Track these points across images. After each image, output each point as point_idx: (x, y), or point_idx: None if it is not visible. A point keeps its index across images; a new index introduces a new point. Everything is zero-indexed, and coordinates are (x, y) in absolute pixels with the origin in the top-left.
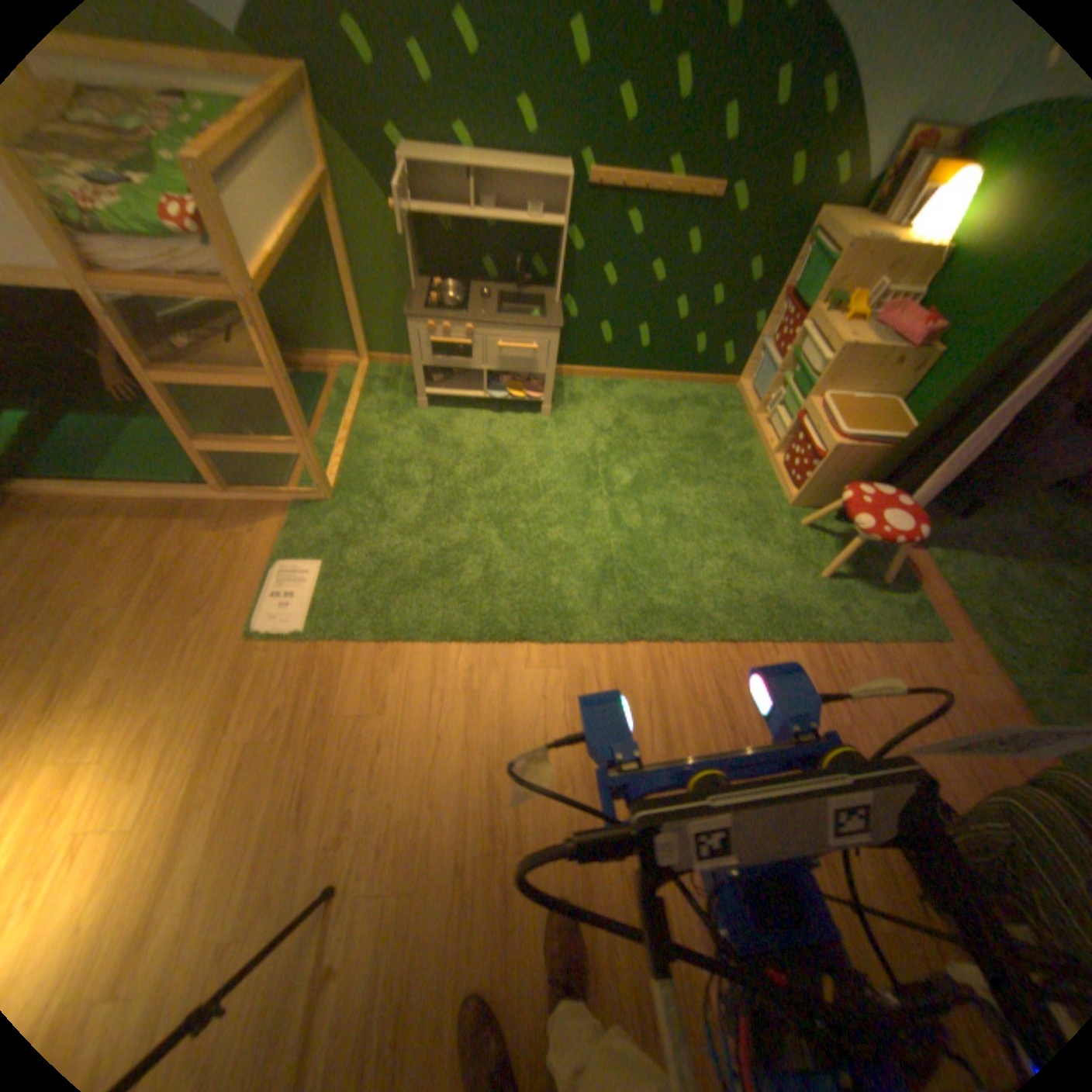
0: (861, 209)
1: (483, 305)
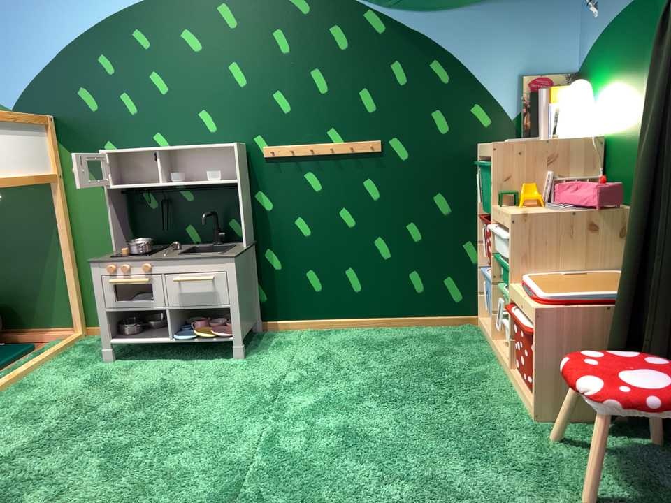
0: (517, 138)
1: (171, 252)
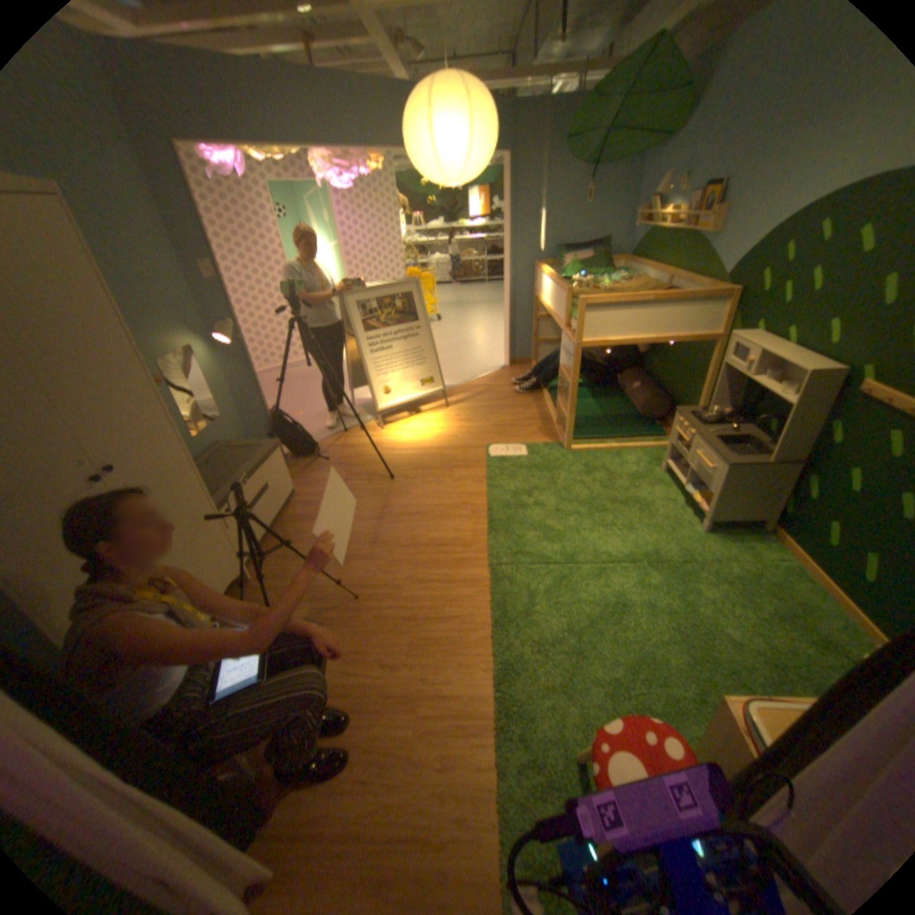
0: None
1: (722, 432)
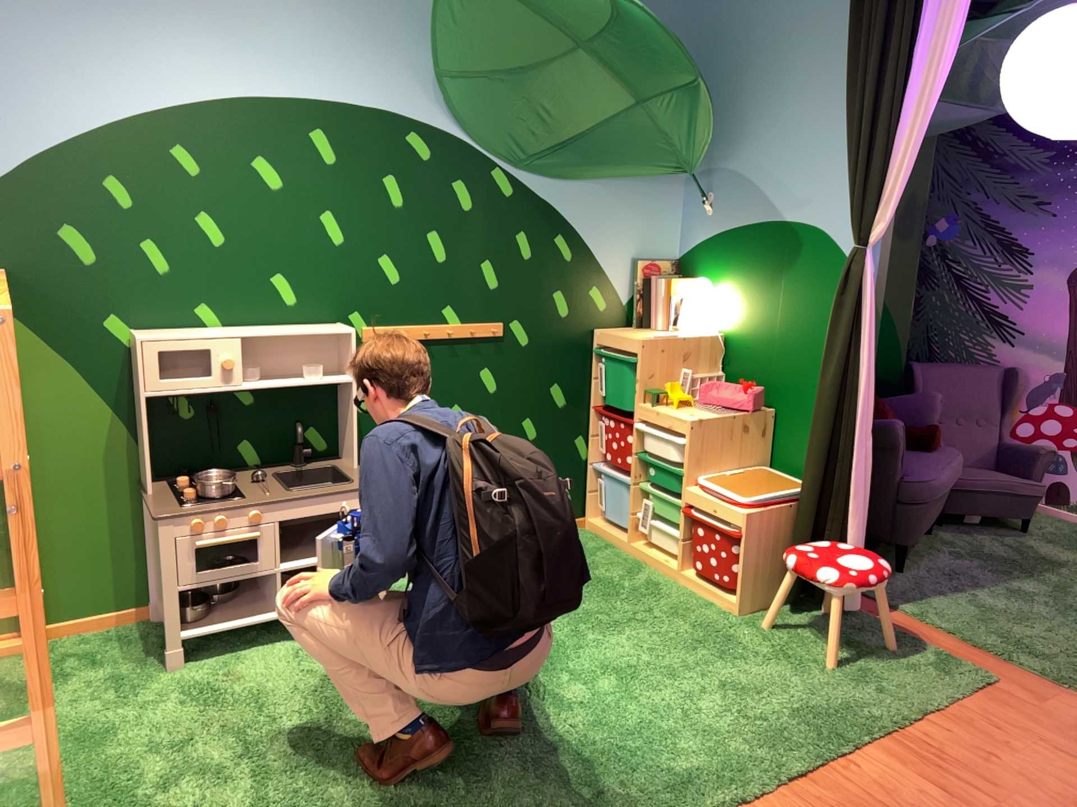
0: (625, 325)
1: (268, 486)
